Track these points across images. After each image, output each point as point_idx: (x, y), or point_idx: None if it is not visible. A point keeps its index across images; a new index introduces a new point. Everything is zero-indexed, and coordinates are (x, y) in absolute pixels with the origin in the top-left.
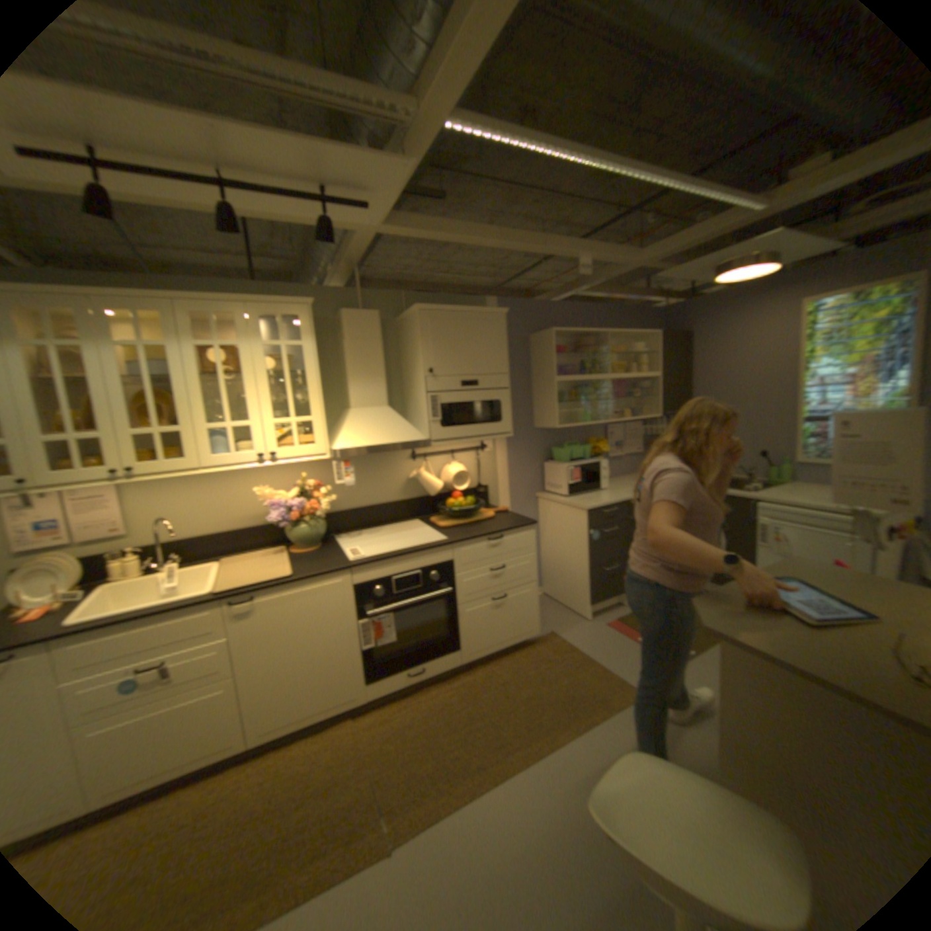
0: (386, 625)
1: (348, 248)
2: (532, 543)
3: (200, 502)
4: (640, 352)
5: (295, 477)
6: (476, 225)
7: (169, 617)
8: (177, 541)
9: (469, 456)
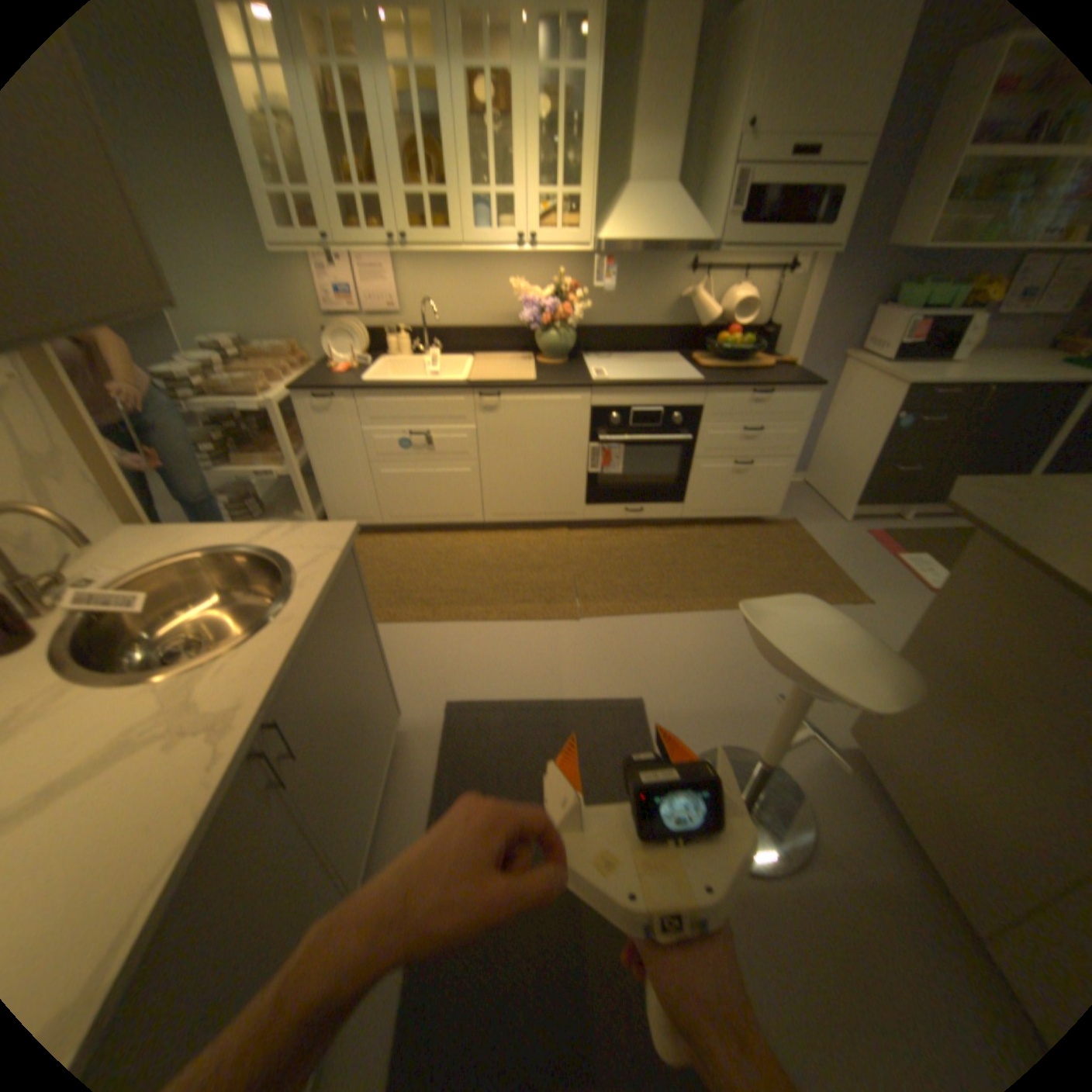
0: (613, 454)
1: None
2: (808, 408)
3: (457, 286)
4: None
5: (549, 272)
6: None
7: (431, 392)
8: (436, 326)
9: (768, 276)
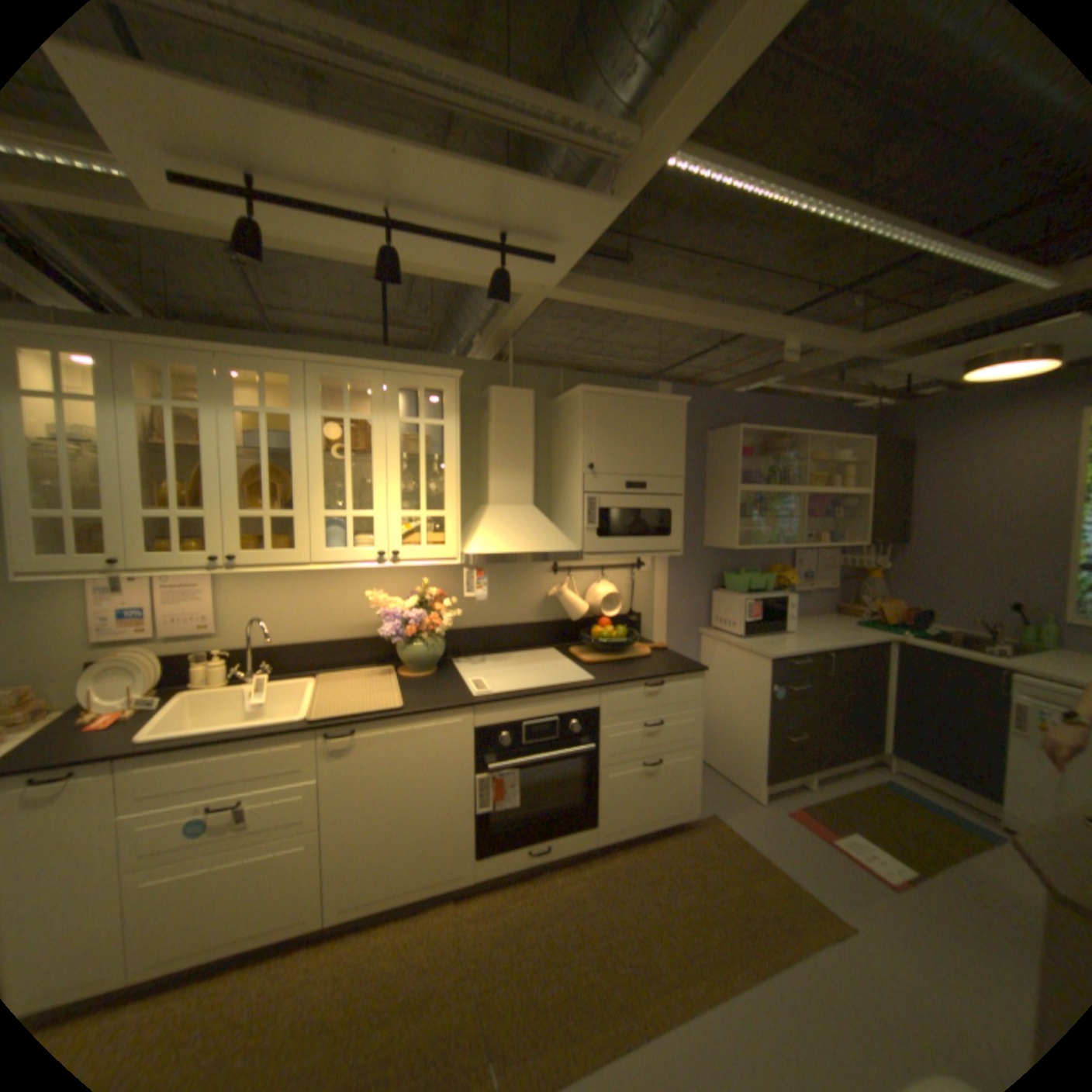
0: (507, 784)
1: (506, 314)
2: (698, 695)
3: (300, 602)
4: (844, 462)
5: (412, 582)
6: (665, 294)
7: (251, 746)
8: (268, 647)
9: (620, 574)
